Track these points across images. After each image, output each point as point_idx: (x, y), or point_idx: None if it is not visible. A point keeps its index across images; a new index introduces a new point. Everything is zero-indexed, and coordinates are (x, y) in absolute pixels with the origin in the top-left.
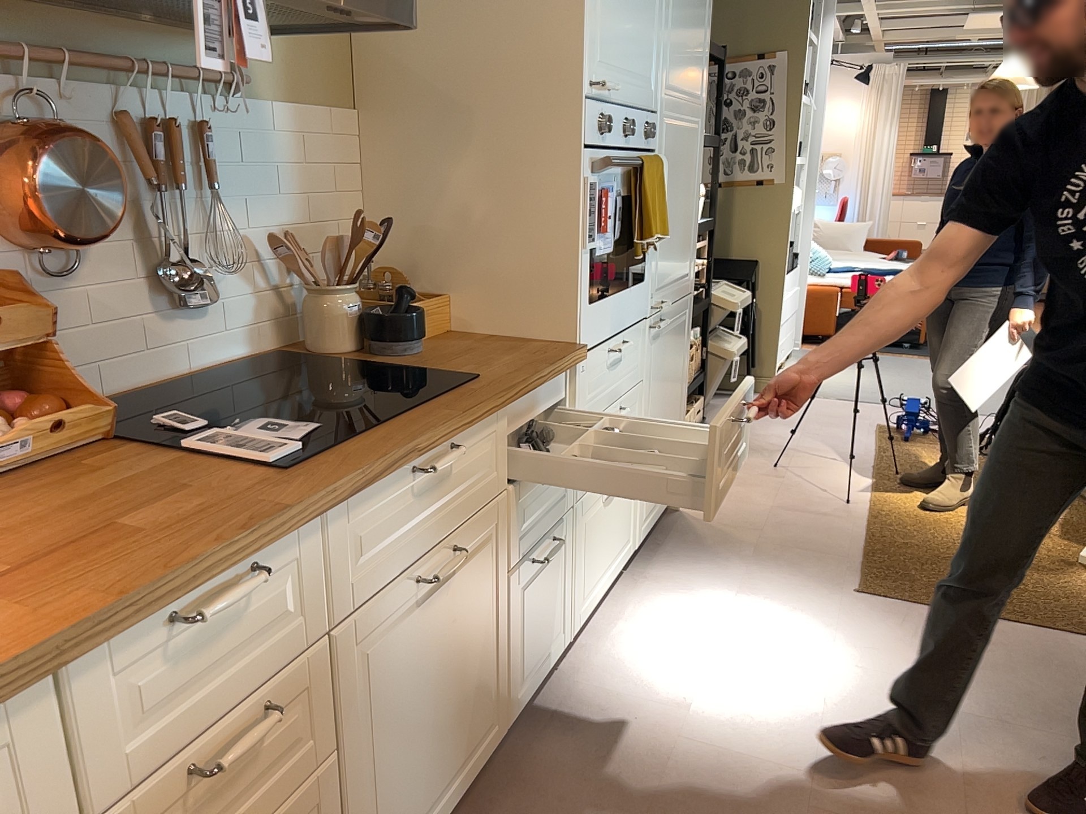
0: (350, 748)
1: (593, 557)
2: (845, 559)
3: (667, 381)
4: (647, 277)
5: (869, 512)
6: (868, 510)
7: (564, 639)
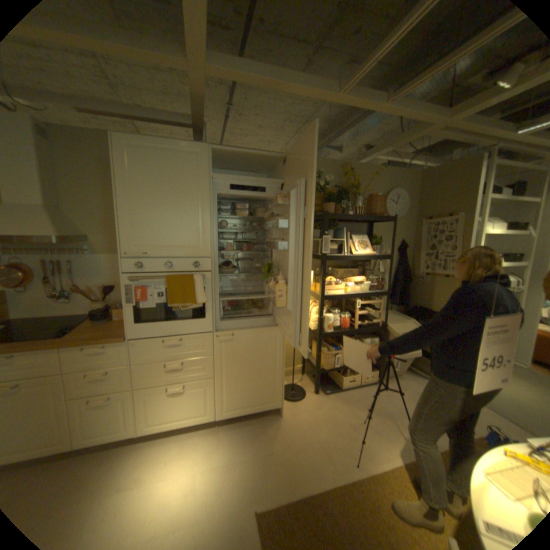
0: None
1: (155, 413)
2: (288, 495)
3: (247, 360)
4: (207, 317)
5: (356, 483)
6: (360, 481)
7: (127, 436)
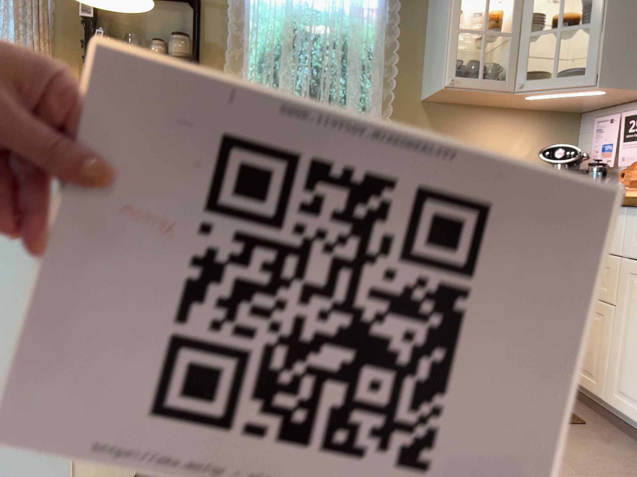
0: (622, 315)
1: None
2: None
3: None
4: None
5: None
6: None
7: None
